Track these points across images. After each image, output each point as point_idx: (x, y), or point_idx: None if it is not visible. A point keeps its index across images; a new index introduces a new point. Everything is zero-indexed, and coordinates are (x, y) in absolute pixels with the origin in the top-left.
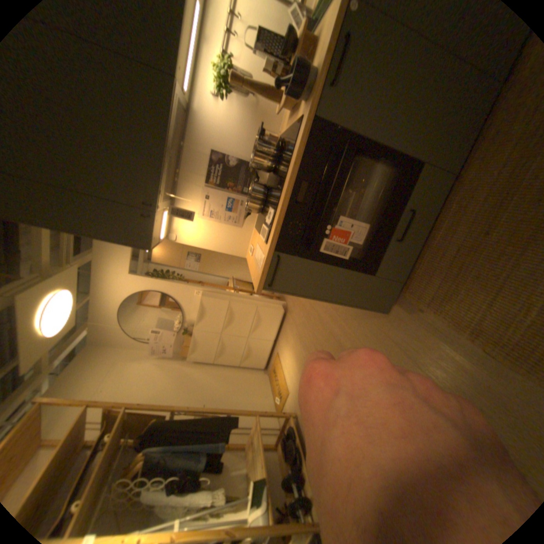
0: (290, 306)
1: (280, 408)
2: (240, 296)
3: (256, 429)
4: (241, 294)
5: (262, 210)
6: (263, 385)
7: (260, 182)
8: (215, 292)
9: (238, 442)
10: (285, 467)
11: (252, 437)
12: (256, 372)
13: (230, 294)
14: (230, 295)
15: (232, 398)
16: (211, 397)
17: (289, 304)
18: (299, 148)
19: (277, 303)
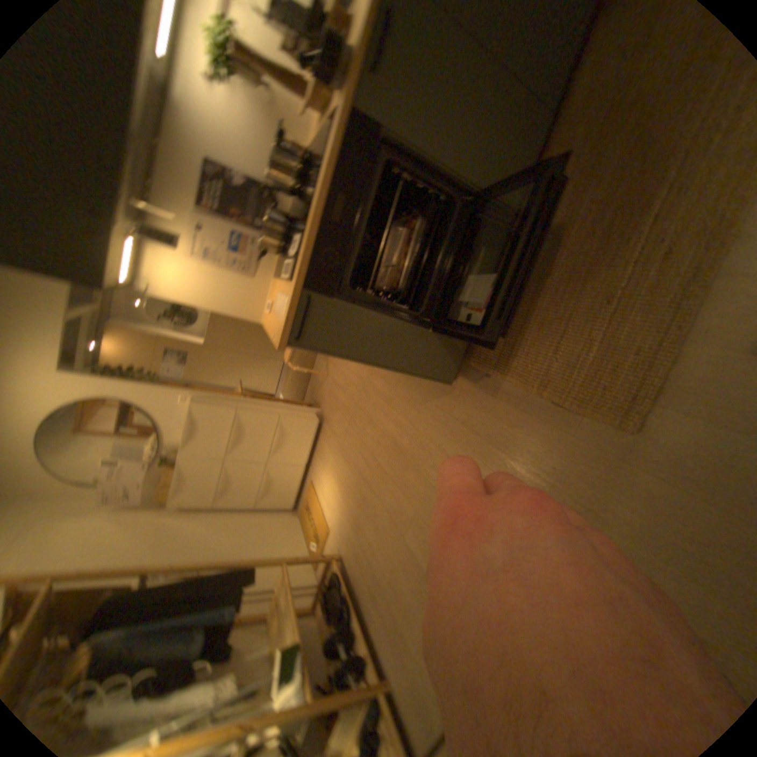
0: (326, 412)
1: (316, 555)
2: (253, 401)
3: (281, 580)
4: (254, 399)
5: (285, 247)
6: (290, 529)
7: (280, 211)
8: (213, 395)
9: (252, 610)
10: (324, 631)
11: (275, 595)
12: (280, 513)
13: (236, 399)
14: (236, 400)
15: (241, 552)
16: (208, 553)
17: (325, 409)
18: (334, 146)
19: (309, 410)
